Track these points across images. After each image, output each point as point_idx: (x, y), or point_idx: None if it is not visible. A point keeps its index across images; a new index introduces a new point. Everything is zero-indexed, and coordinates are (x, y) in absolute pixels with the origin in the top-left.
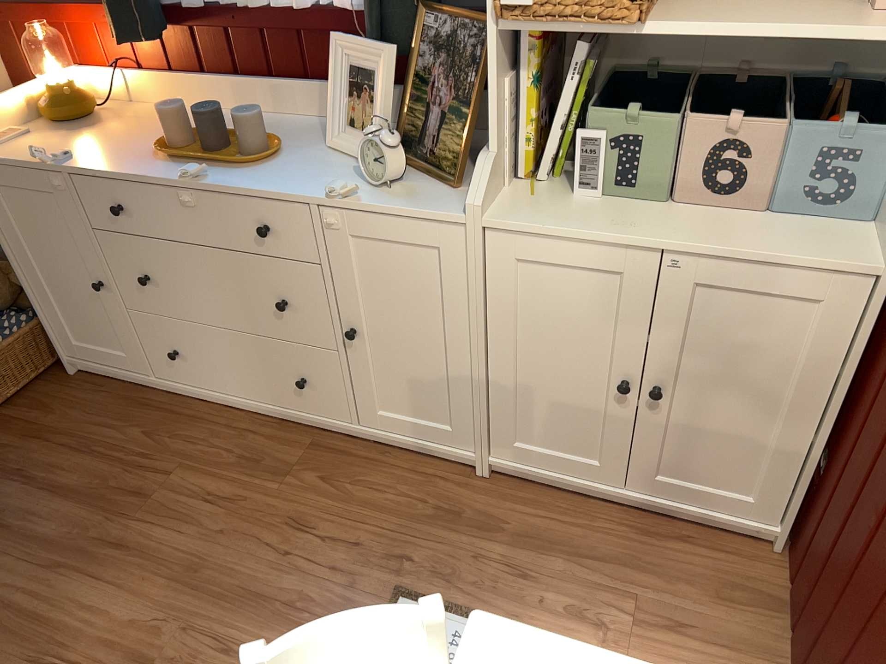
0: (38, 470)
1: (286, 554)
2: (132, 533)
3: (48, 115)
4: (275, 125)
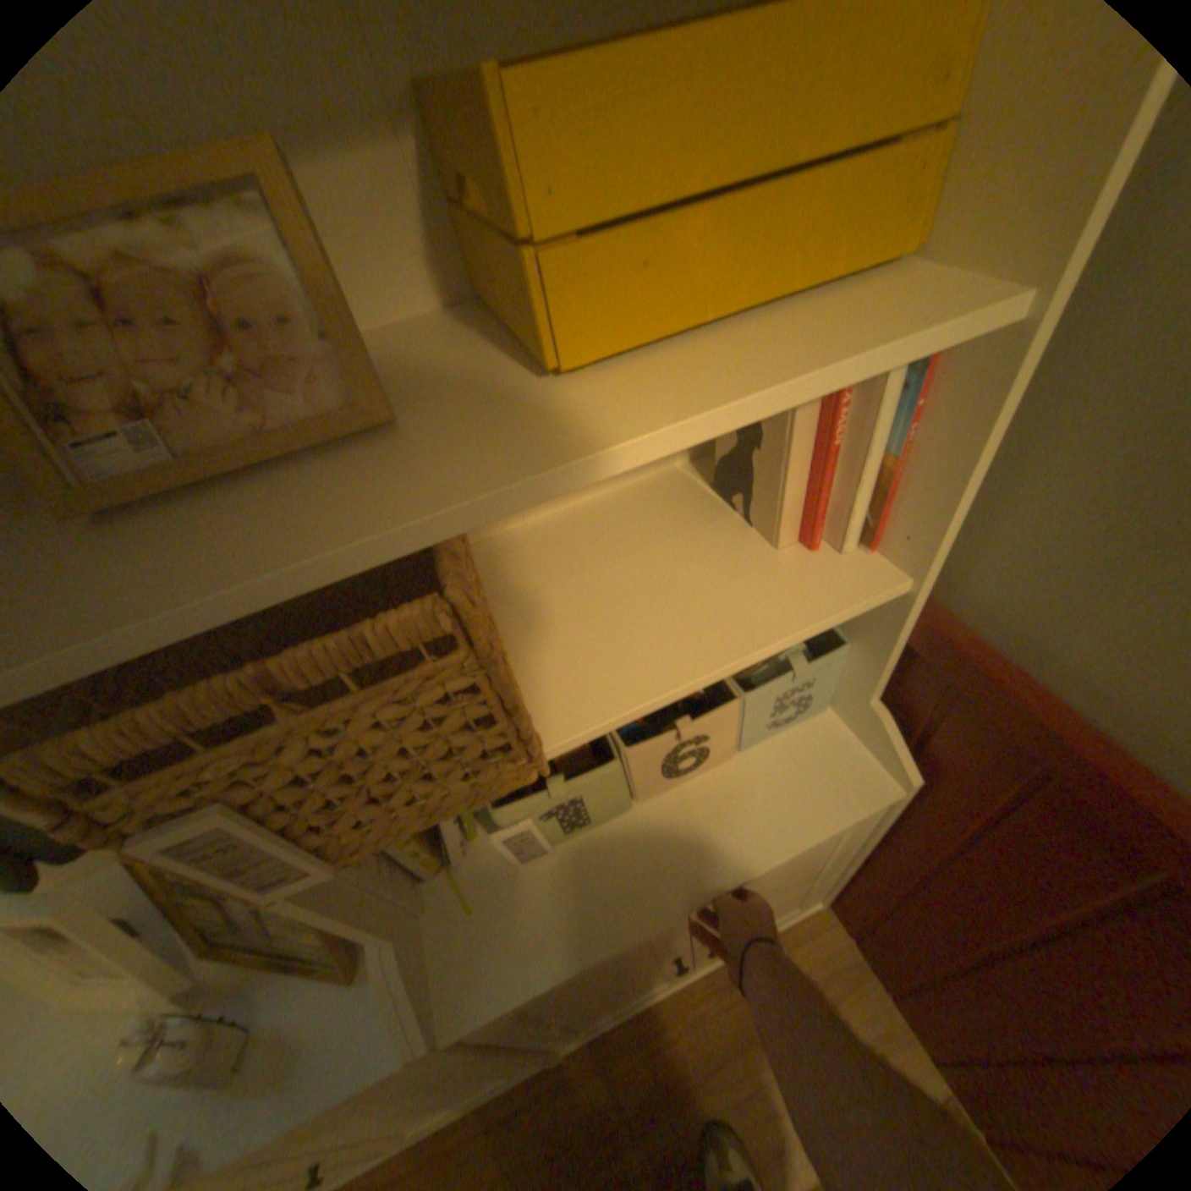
0: None
1: None
2: None
3: None
4: None
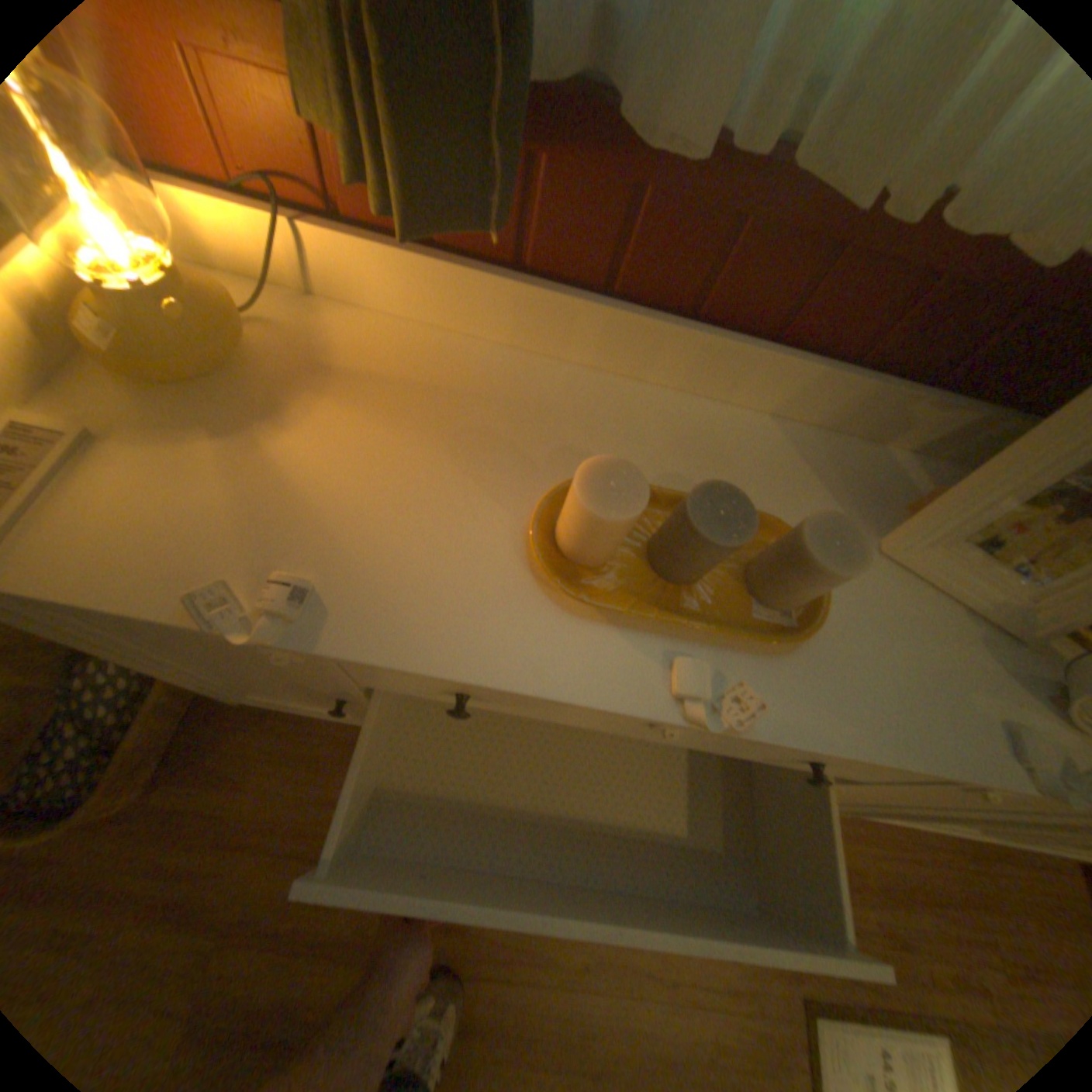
0: (270, 919)
1: (673, 987)
2: (472, 1006)
3: (126, 373)
4: (720, 450)
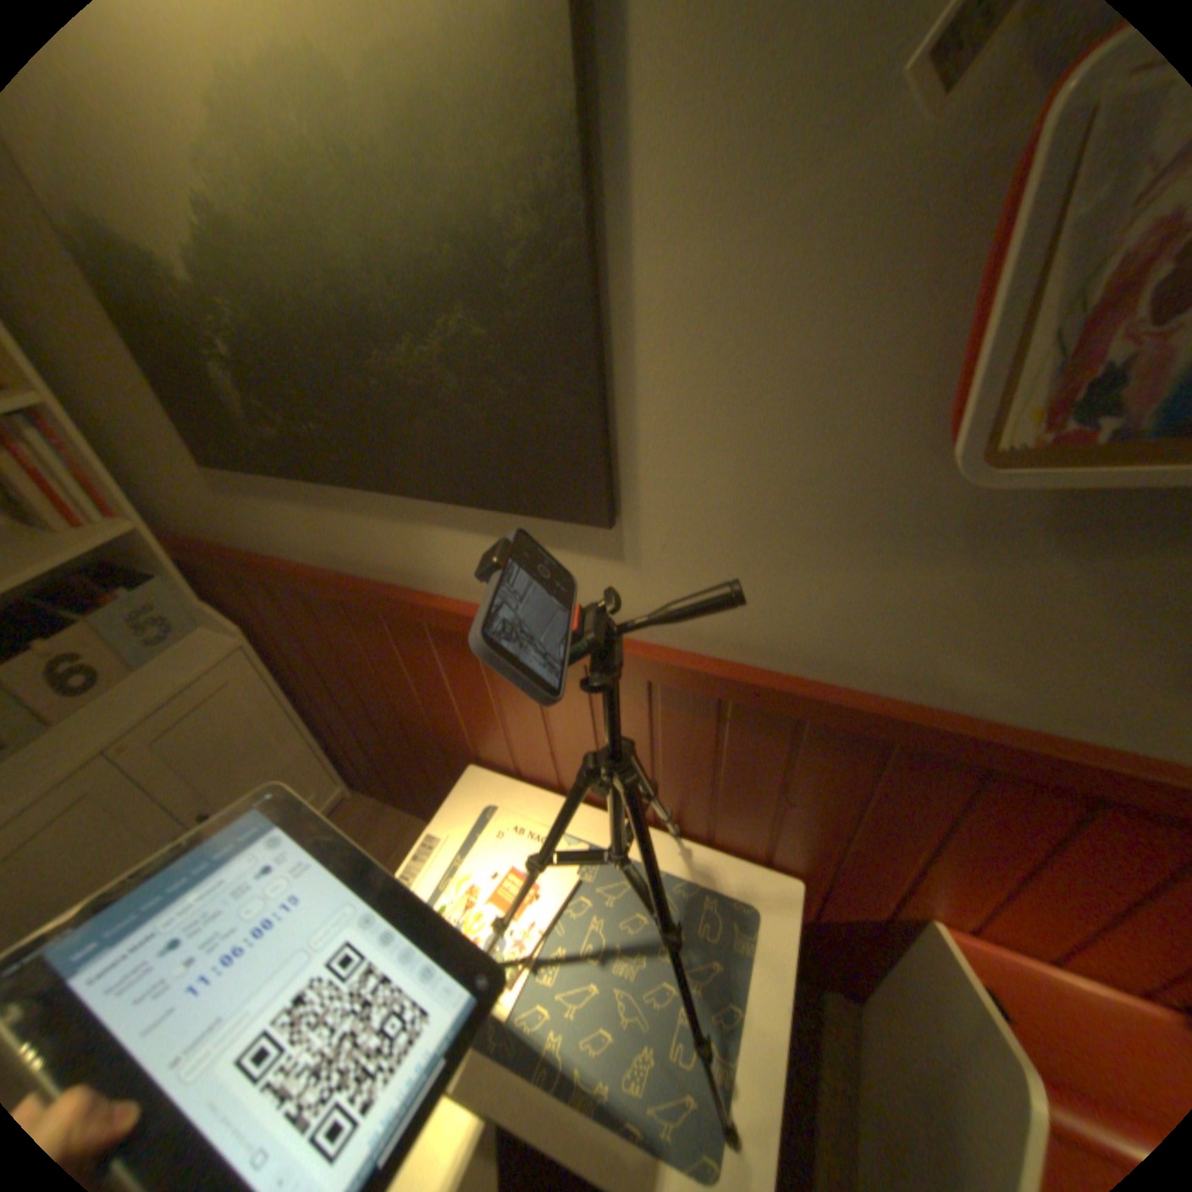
0: None
1: None
2: None
3: None
4: None
